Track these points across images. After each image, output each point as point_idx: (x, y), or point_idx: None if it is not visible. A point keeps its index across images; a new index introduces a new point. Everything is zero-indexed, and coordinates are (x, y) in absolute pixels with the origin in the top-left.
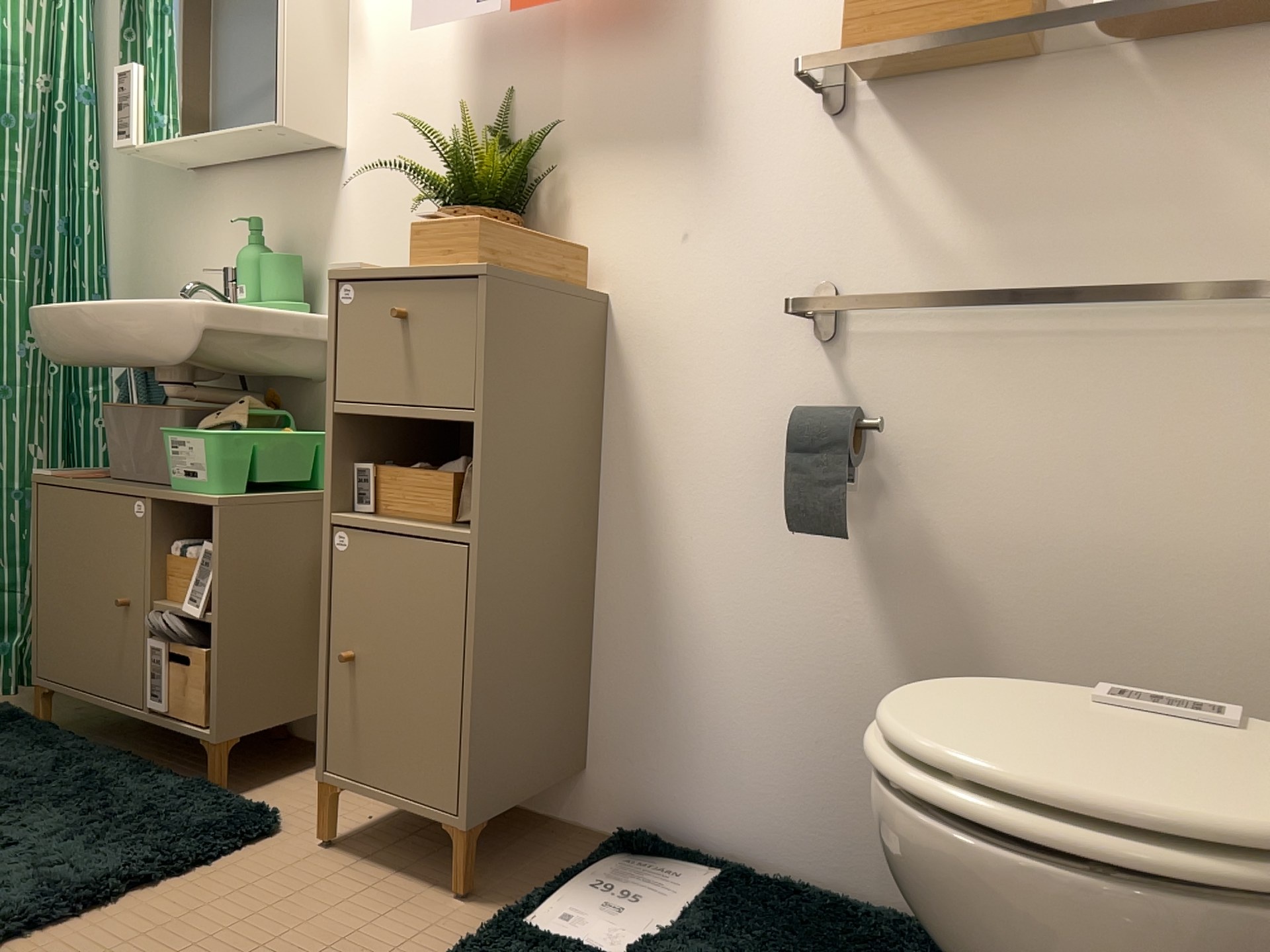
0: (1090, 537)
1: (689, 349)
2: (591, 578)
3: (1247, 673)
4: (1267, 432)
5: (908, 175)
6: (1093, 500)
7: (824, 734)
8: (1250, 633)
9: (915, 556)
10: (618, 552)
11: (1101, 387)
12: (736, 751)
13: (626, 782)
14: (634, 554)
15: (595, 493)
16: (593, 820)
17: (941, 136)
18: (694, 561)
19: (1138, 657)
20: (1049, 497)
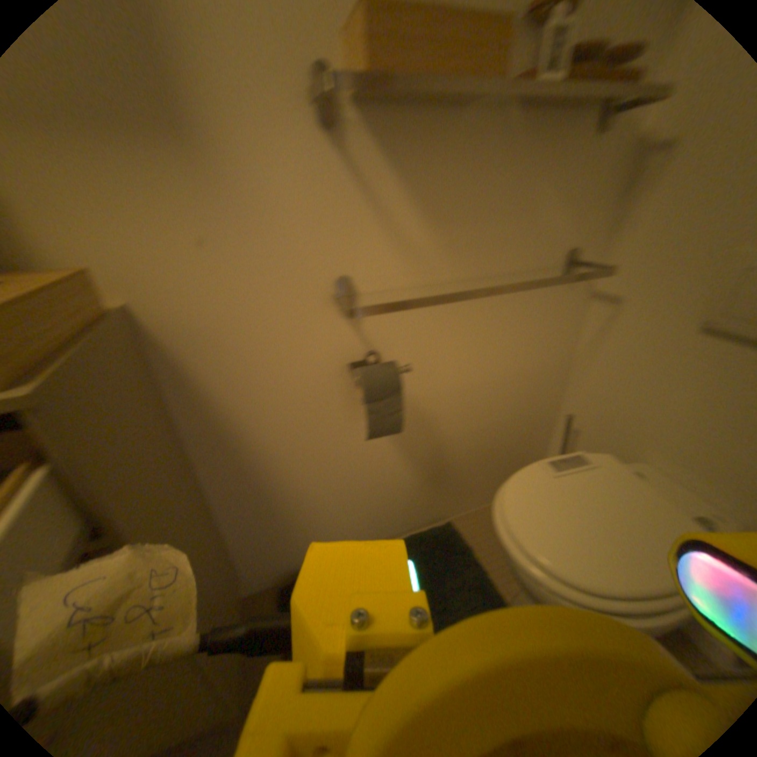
0: (487, 380)
1: (245, 337)
2: (213, 501)
3: (529, 408)
4: (549, 322)
5: (400, 186)
6: (489, 365)
7: (379, 497)
8: (532, 395)
9: (416, 413)
10: (228, 478)
11: (496, 314)
12: (336, 525)
13: (274, 567)
14: (242, 474)
15: (194, 456)
16: (259, 591)
17: (422, 154)
18: (288, 461)
19: (499, 417)
20: (473, 369)
